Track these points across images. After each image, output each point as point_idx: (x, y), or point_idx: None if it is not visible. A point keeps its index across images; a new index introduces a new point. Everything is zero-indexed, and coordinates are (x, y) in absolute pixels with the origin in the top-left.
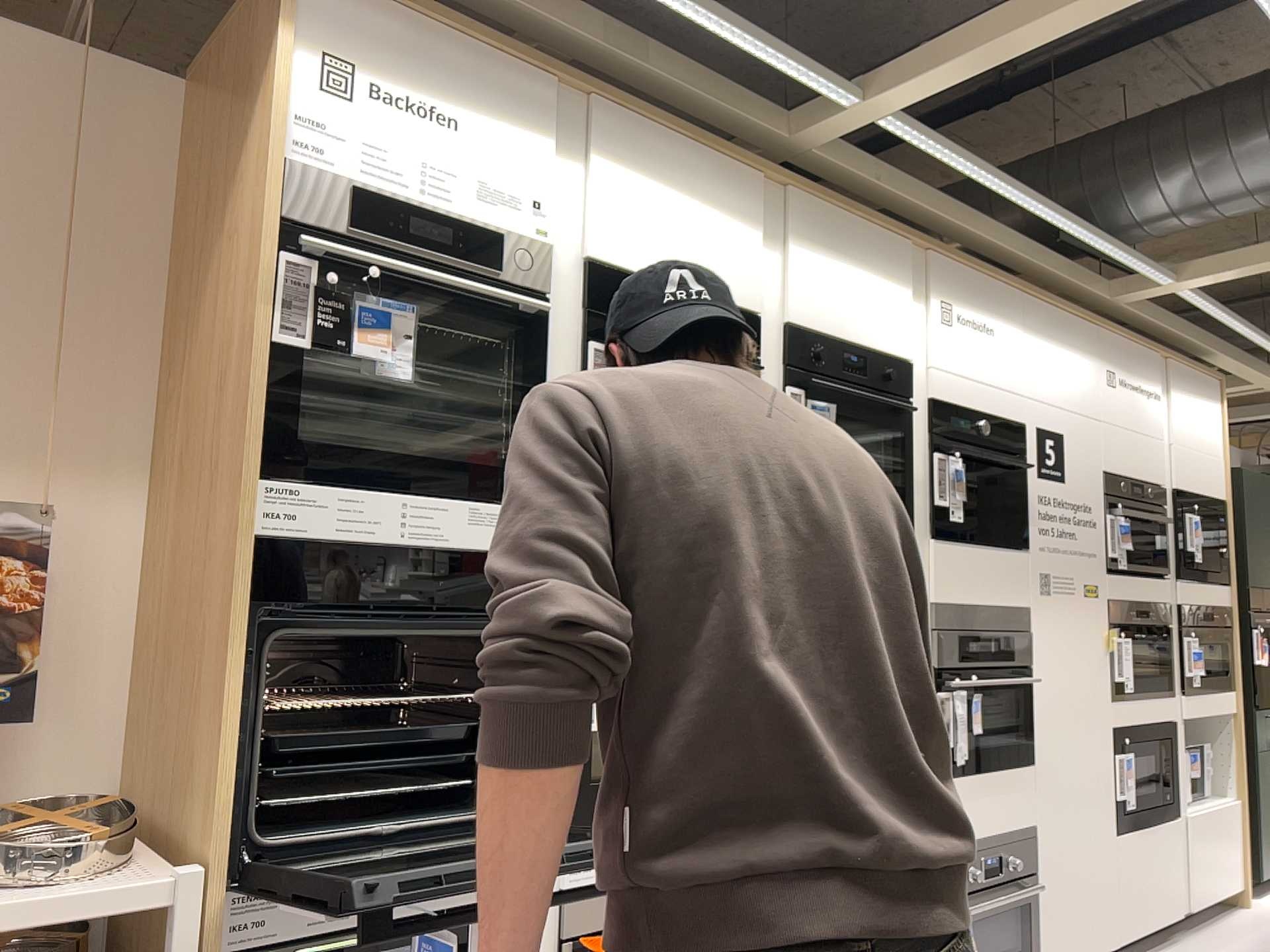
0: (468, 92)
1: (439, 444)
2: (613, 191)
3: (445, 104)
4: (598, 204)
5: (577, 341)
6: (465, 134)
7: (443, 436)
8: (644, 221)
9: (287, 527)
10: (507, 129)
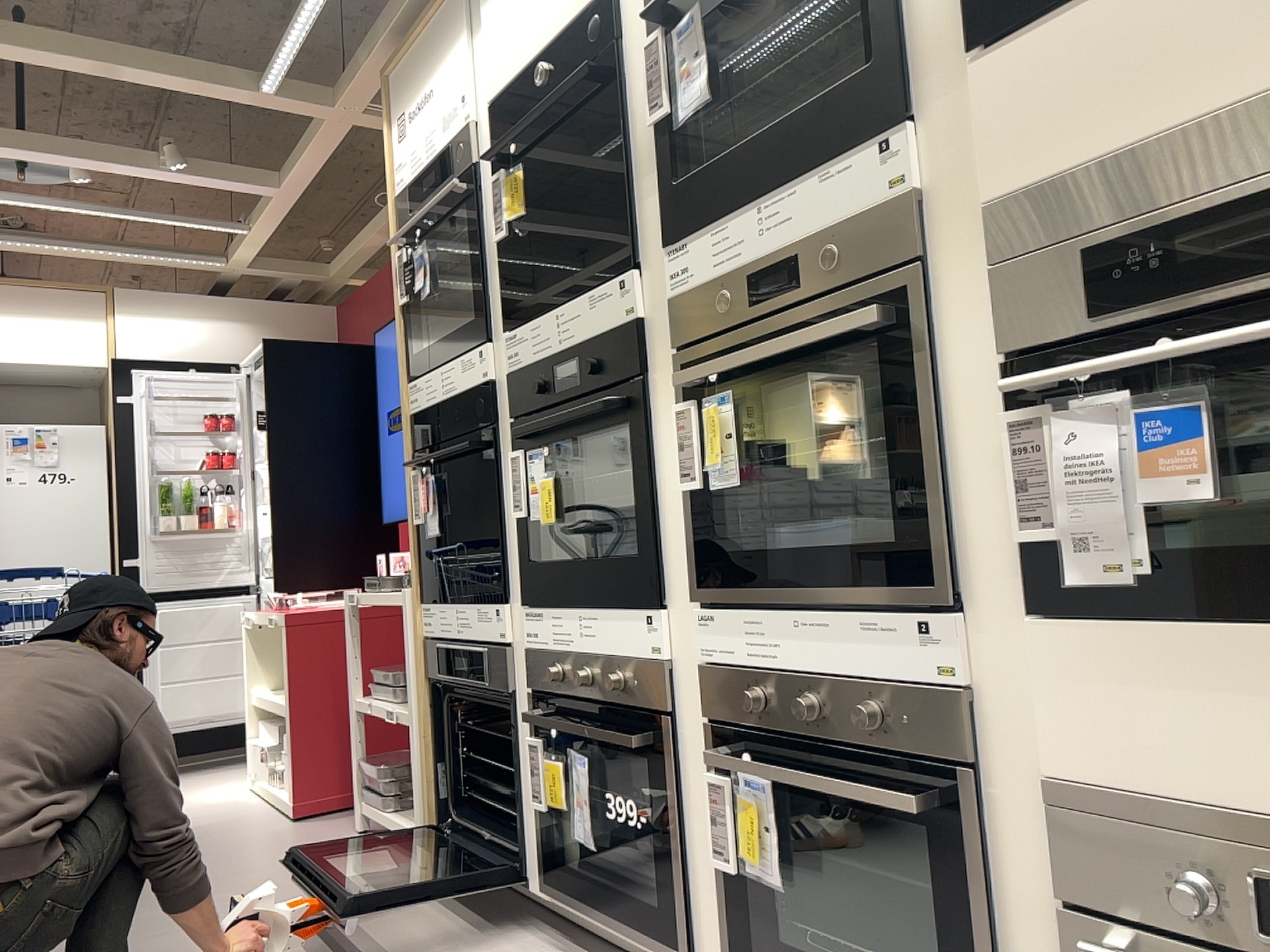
0: (427, 57)
1: (467, 320)
2: (490, 16)
3: (422, 81)
4: (484, 44)
5: (493, 181)
6: (430, 90)
7: (464, 313)
8: (509, 15)
9: (409, 410)
10: (442, 56)
